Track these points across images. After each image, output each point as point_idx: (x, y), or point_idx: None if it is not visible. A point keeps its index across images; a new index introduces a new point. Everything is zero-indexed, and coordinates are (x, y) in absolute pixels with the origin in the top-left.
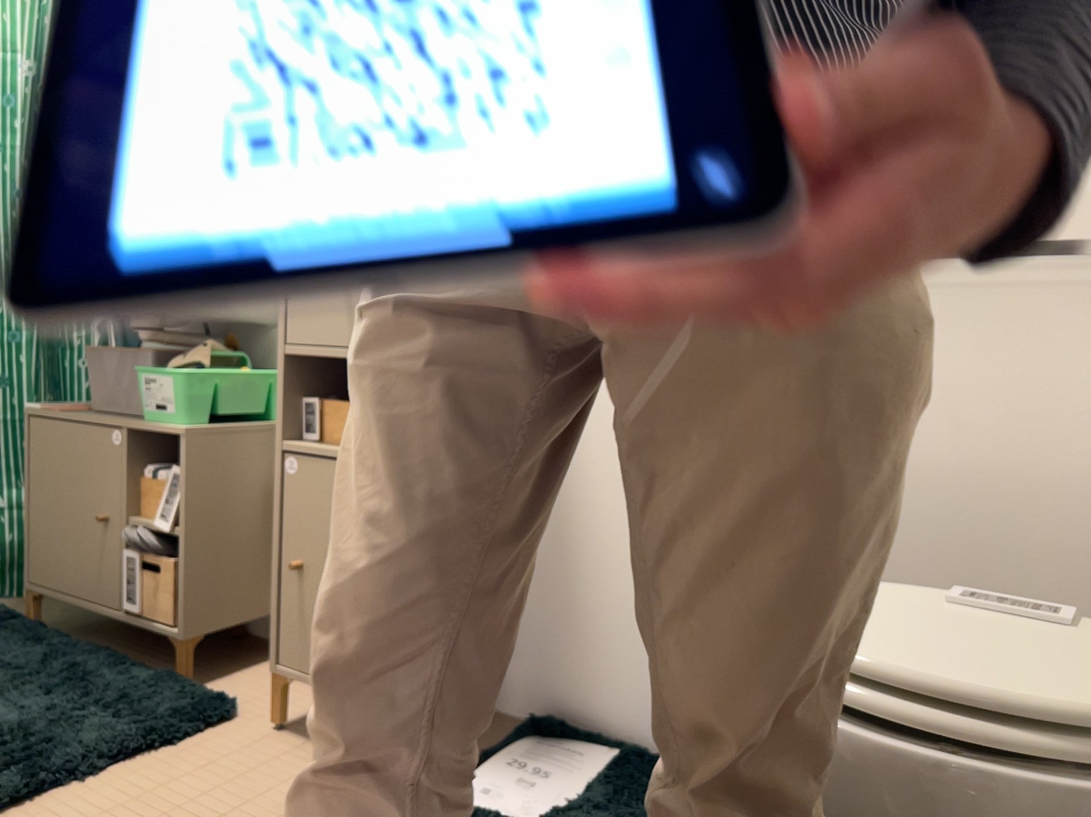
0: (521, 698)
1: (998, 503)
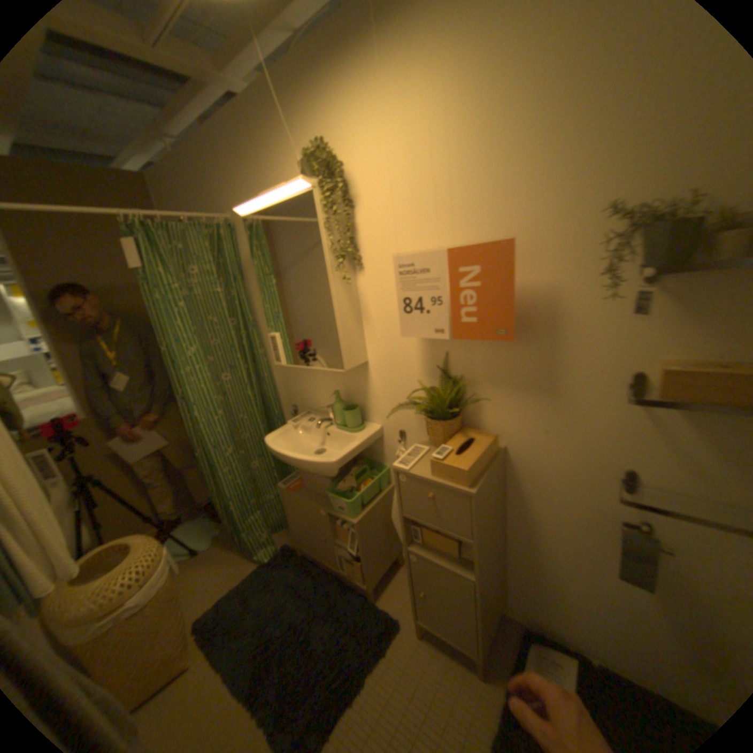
0: (517, 614)
1: None
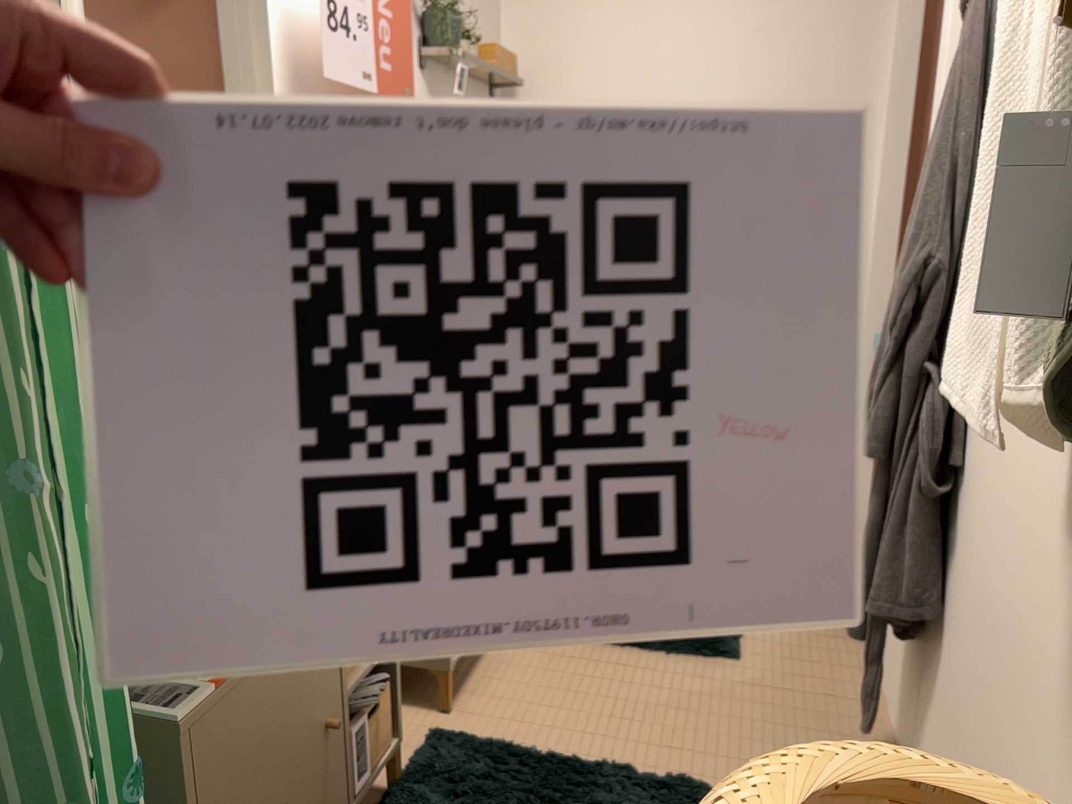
0: None
1: None
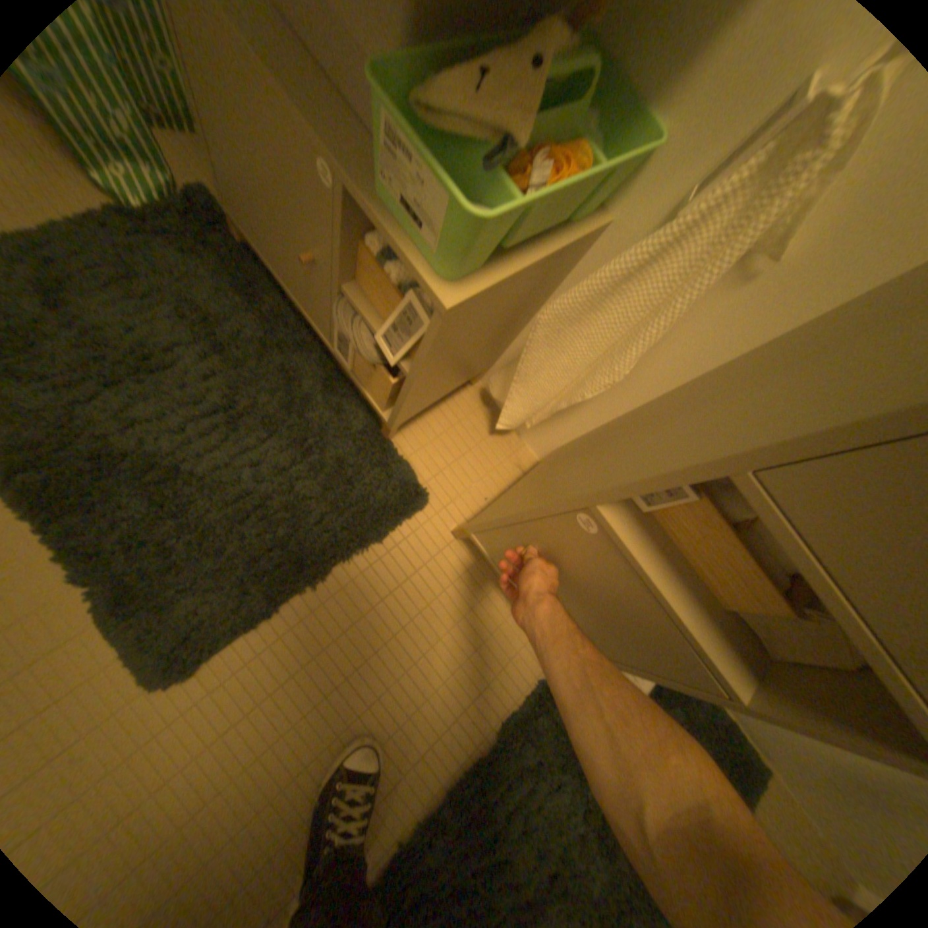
0: None
1: None
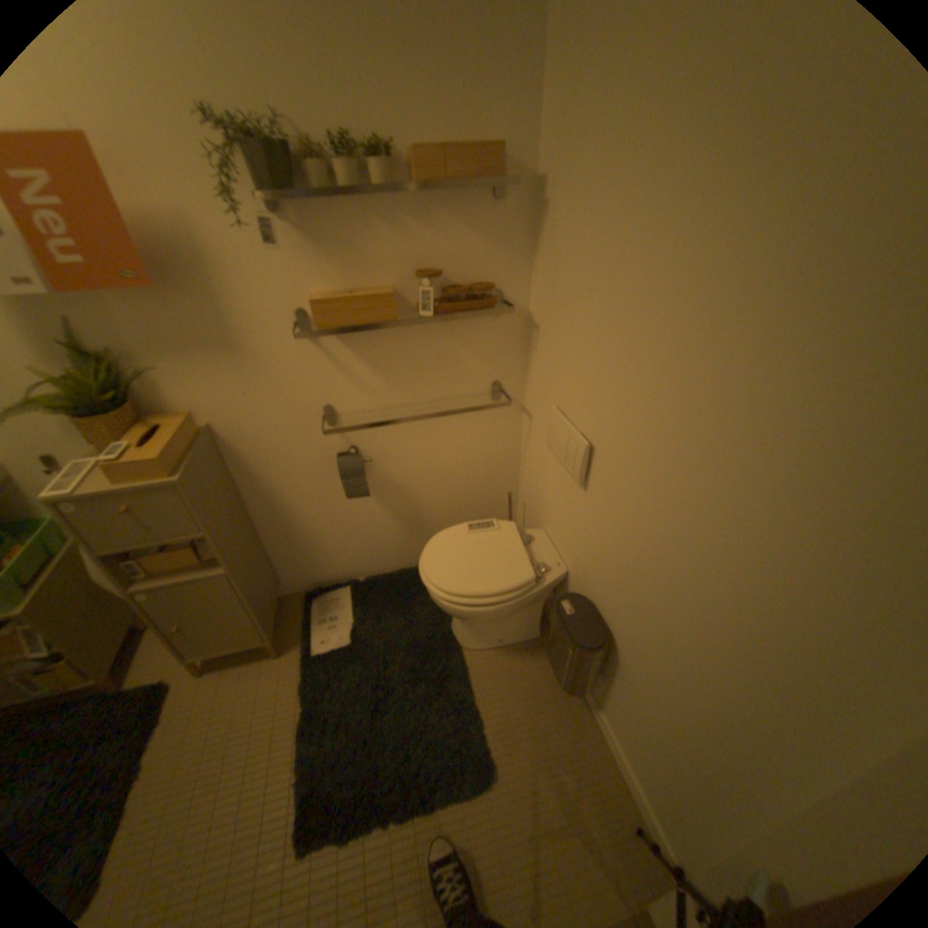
0: (293, 587)
1: (456, 471)
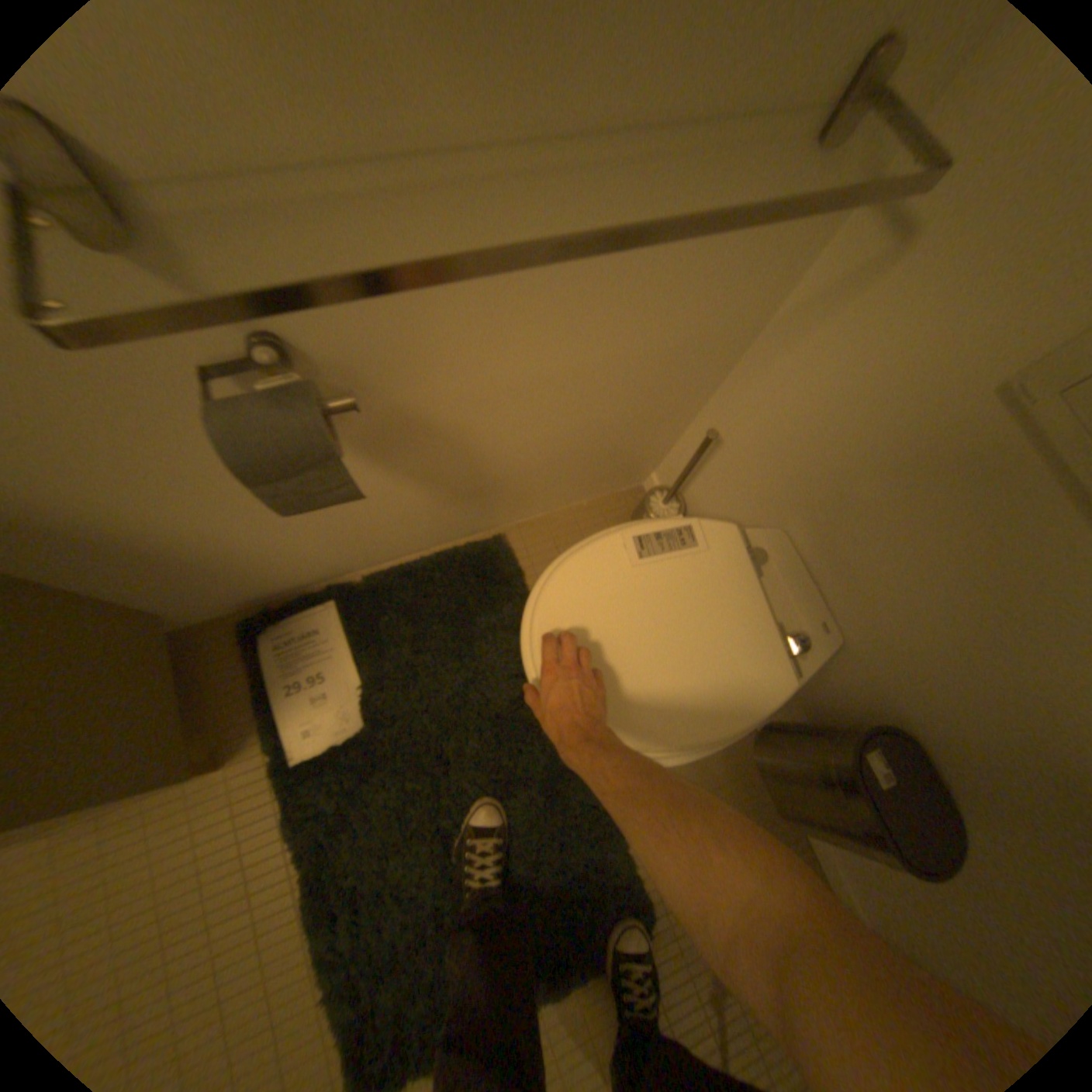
0: (204, 613)
1: (596, 376)
